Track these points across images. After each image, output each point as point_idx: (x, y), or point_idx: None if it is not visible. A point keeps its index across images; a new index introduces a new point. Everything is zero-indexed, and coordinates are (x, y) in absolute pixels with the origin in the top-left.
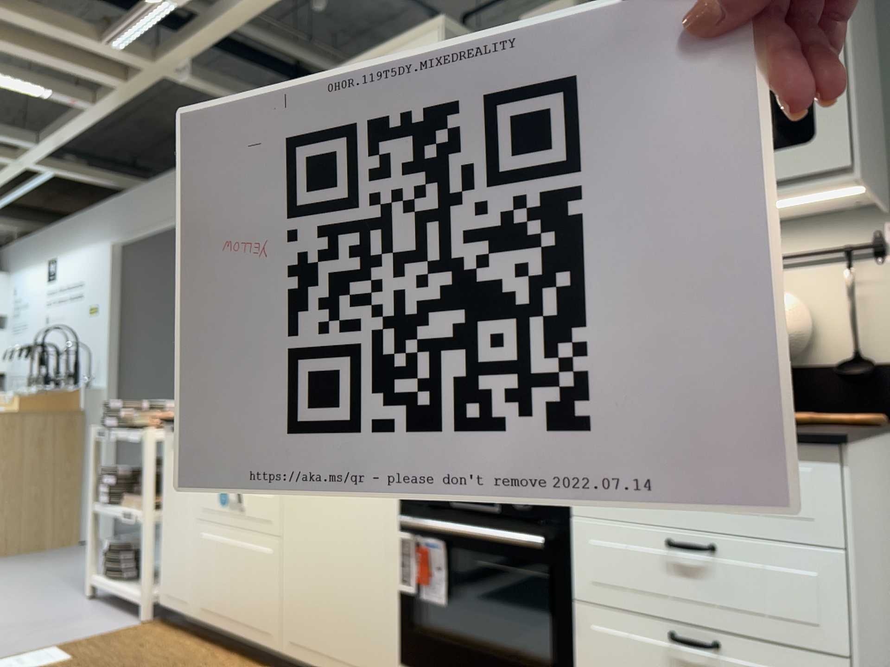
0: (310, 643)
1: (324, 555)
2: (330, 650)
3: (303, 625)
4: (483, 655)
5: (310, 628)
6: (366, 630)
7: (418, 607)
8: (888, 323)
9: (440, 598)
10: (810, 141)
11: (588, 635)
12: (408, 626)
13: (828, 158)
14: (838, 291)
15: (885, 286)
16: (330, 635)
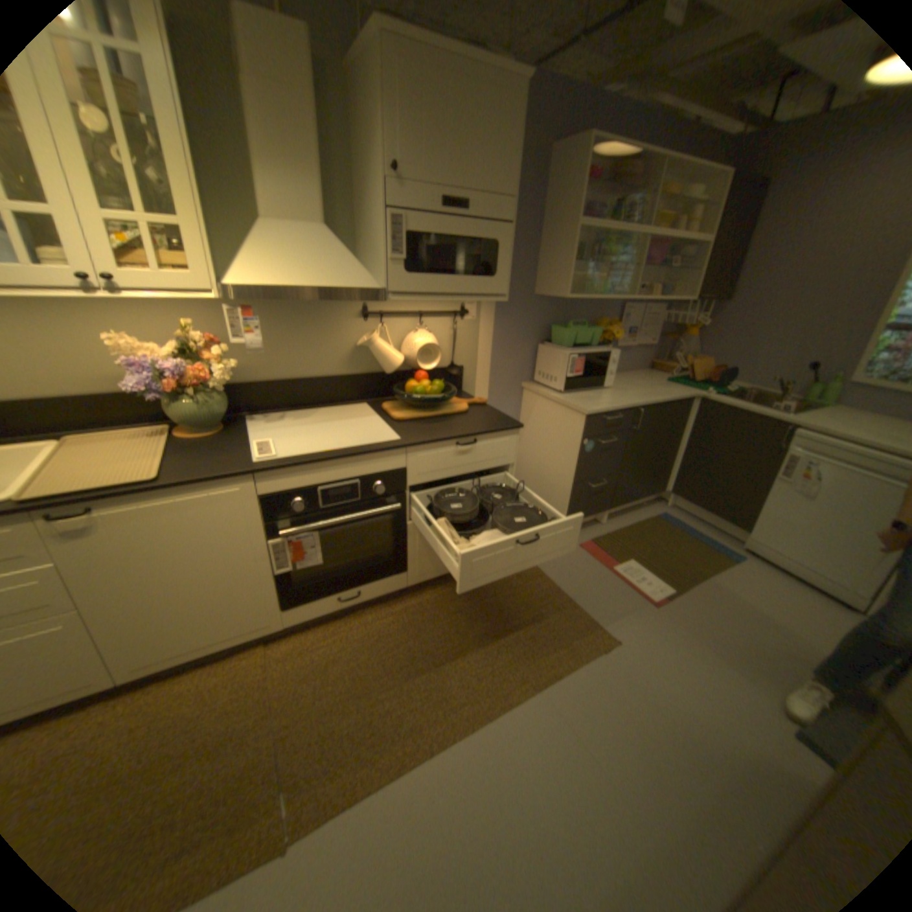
0: (167, 653)
1: (169, 590)
2: (199, 643)
3: (153, 648)
4: (352, 571)
5: (164, 644)
6: (243, 610)
7: (292, 574)
8: (462, 348)
9: (317, 560)
10: (494, 276)
11: (415, 533)
12: (286, 587)
13: (499, 288)
14: (446, 331)
15: (463, 331)
16: (196, 634)
